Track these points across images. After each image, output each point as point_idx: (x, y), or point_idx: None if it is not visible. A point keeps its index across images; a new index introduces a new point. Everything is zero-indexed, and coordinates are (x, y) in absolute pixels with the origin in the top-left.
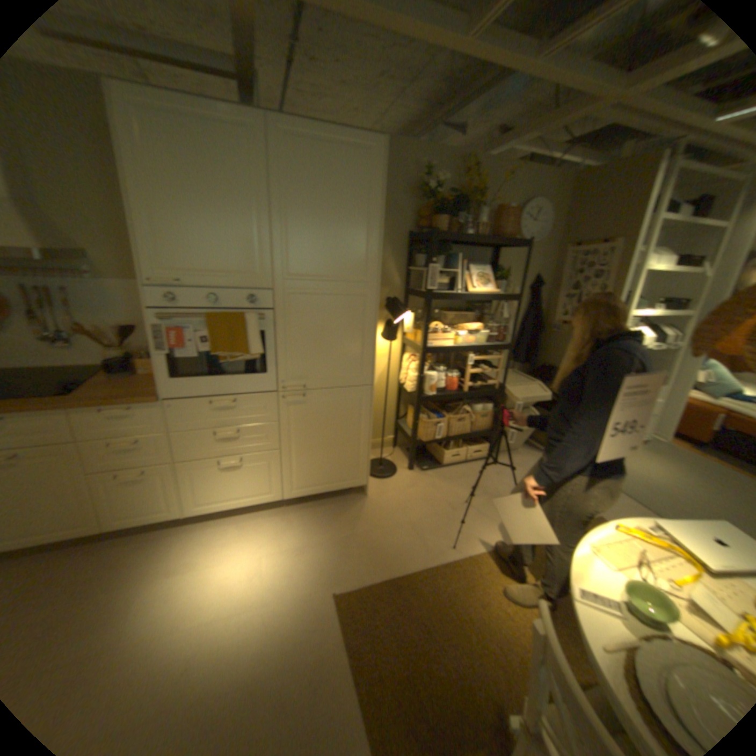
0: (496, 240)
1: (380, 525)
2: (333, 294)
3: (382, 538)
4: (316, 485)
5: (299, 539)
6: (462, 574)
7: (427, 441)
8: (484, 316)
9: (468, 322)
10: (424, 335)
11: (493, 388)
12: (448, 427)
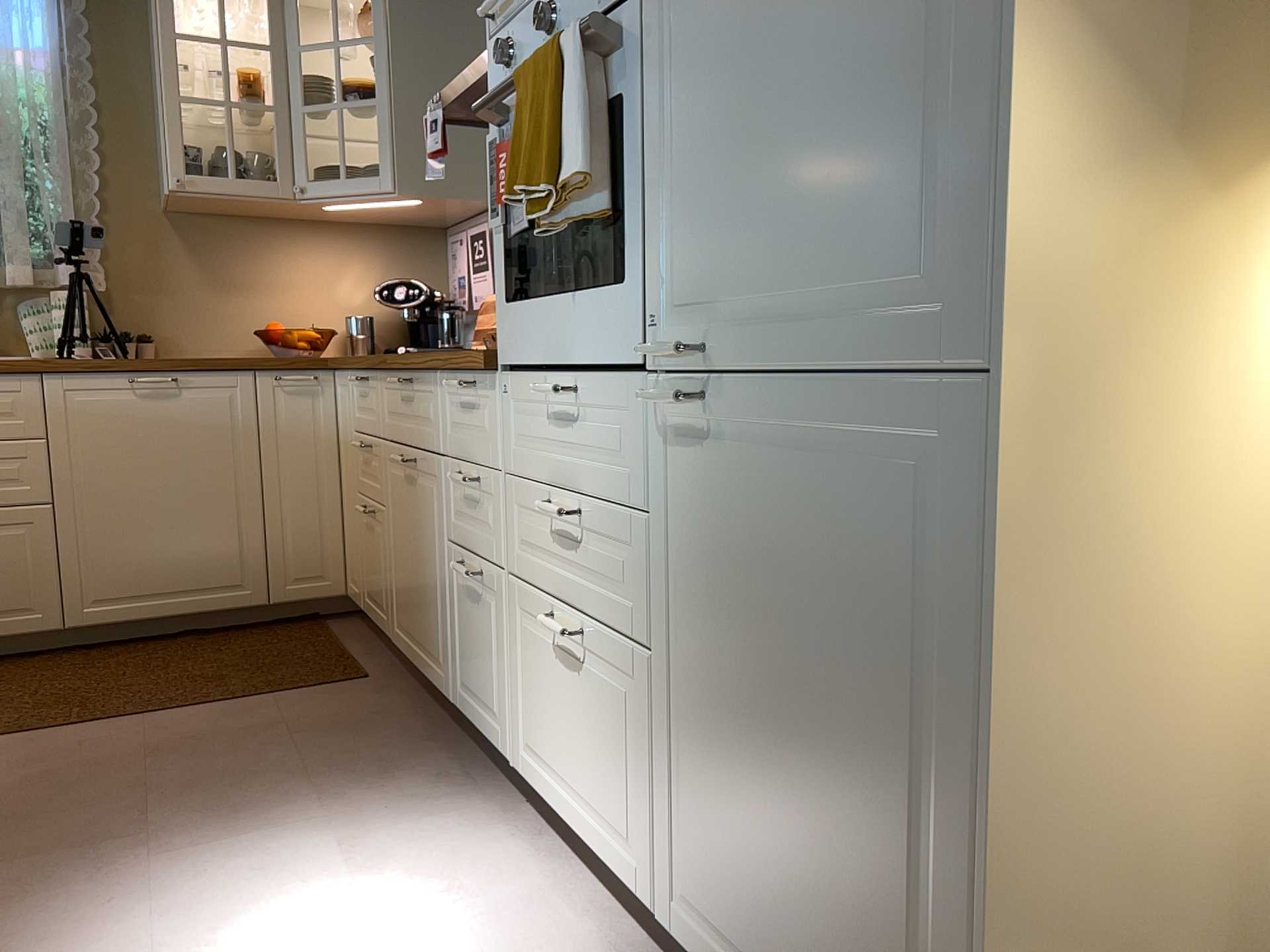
0: None
1: None
2: None
3: None
4: None
5: None
6: None
7: None
8: None
9: None
10: None
11: None
12: None
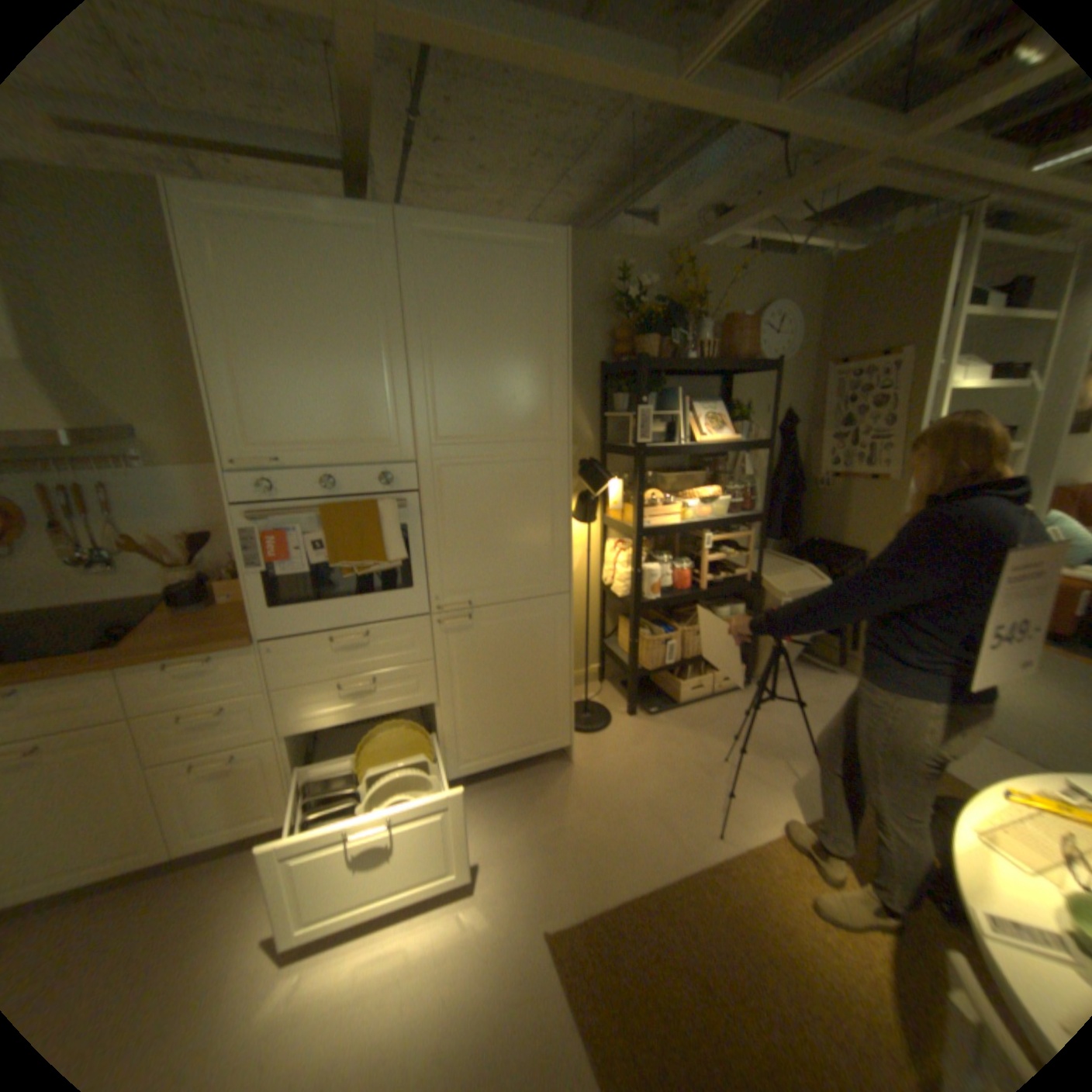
0: (728, 365)
1: (600, 810)
2: (504, 463)
3: (607, 831)
4: (494, 754)
5: (478, 845)
6: (742, 882)
7: (654, 670)
8: (718, 475)
9: (696, 486)
10: (637, 511)
11: (743, 581)
12: (683, 646)
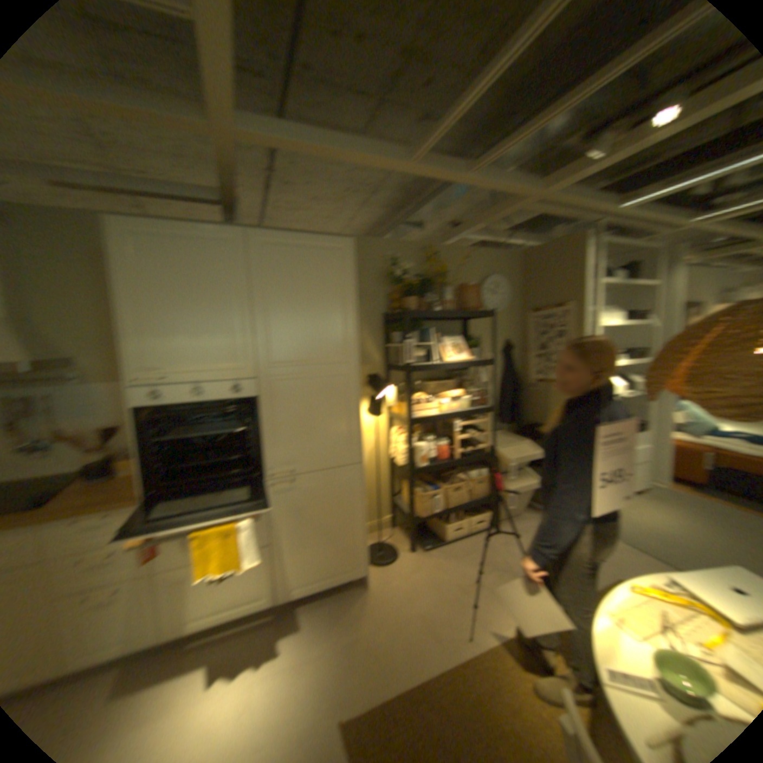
0: (460, 314)
1: (384, 624)
2: (311, 378)
3: (387, 641)
4: (308, 585)
5: (292, 657)
6: (482, 674)
7: (424, 518)
8: (461, 383)
9: (446, 390)
10: (406, 408)
11: (482, 453)
12: (444, 500)
